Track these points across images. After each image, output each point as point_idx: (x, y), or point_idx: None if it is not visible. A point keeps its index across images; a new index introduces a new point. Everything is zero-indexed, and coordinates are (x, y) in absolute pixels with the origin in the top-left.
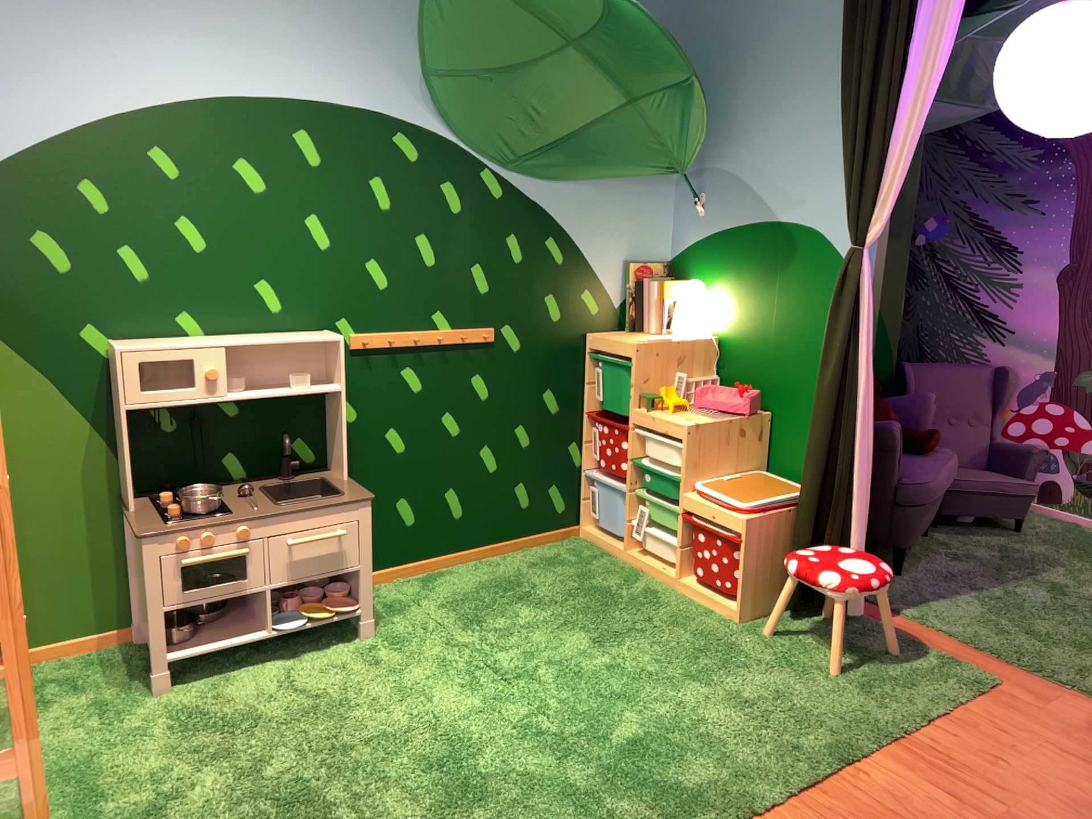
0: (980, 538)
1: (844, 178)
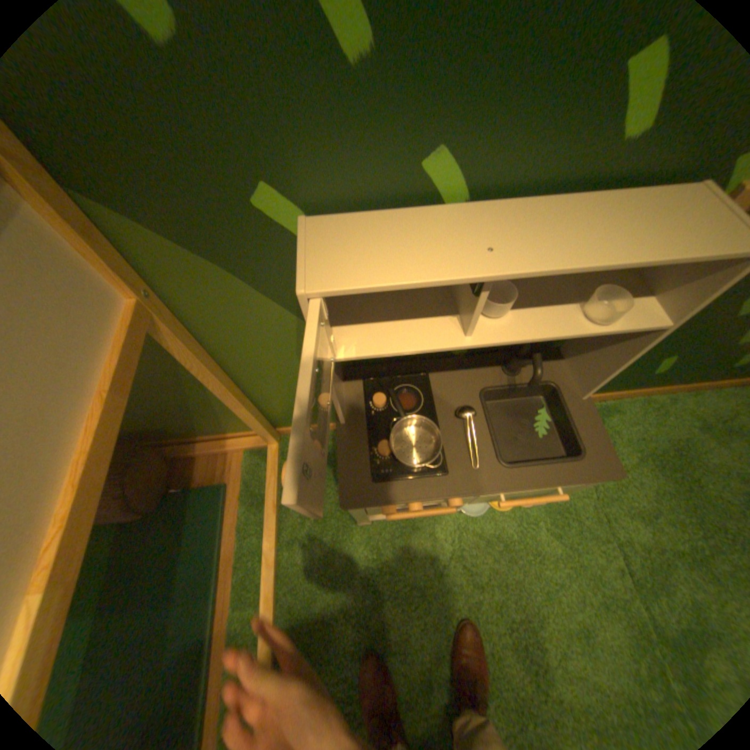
0: None
1: None
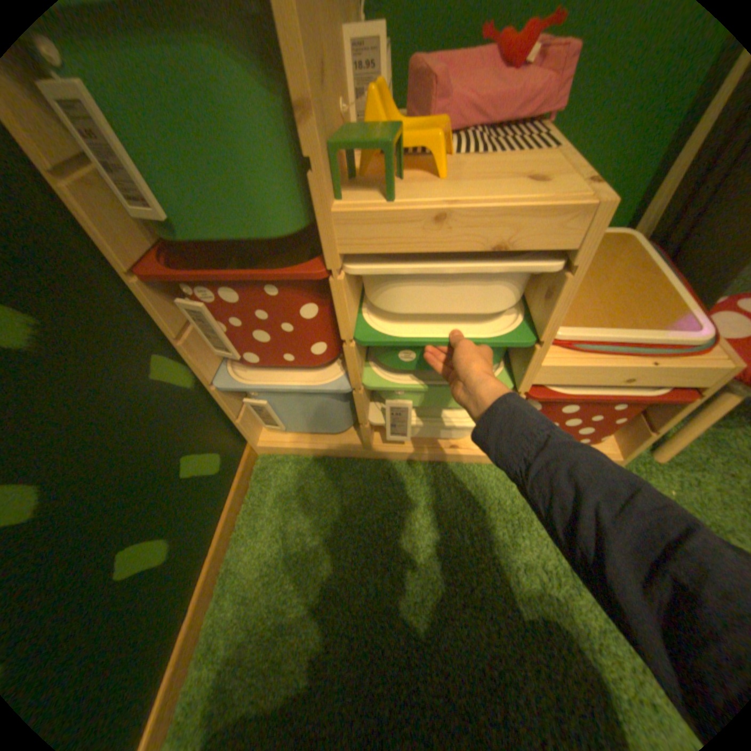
0: None
1: None
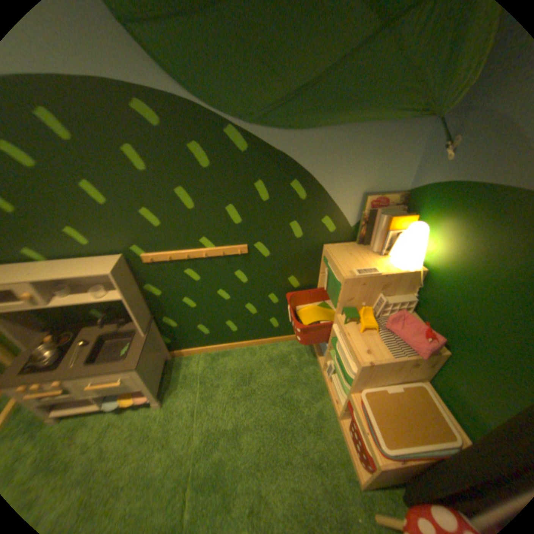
0: None
1: None
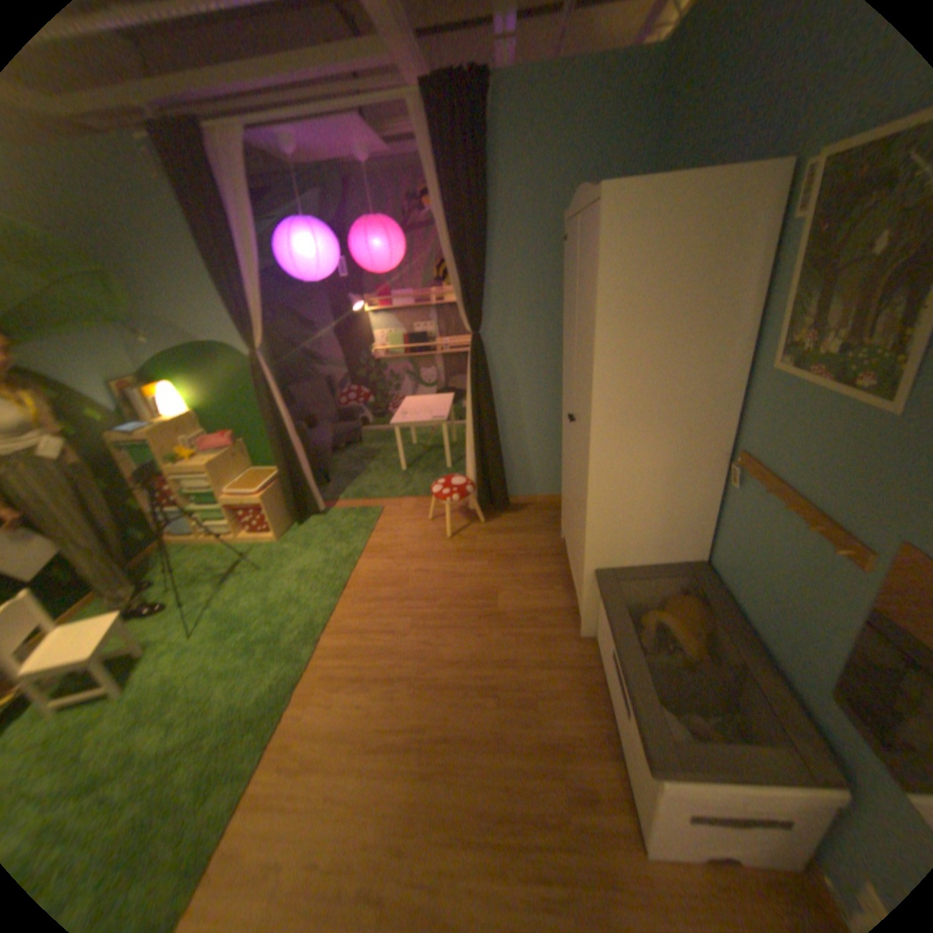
0: (351, 451)
1: (231, 317)
